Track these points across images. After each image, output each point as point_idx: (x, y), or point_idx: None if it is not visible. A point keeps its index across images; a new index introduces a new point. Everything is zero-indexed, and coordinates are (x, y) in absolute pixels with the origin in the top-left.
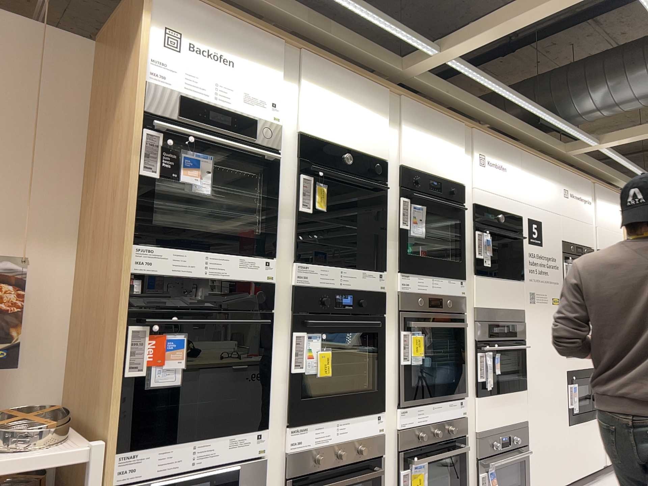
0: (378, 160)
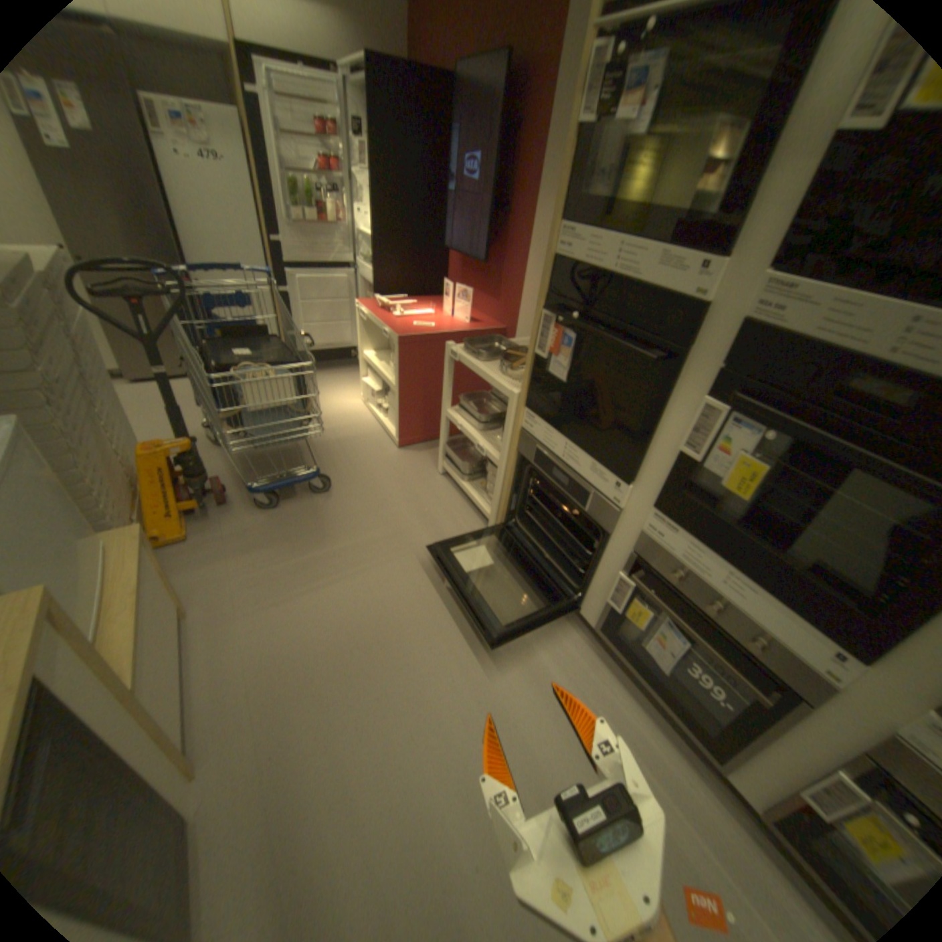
0: None
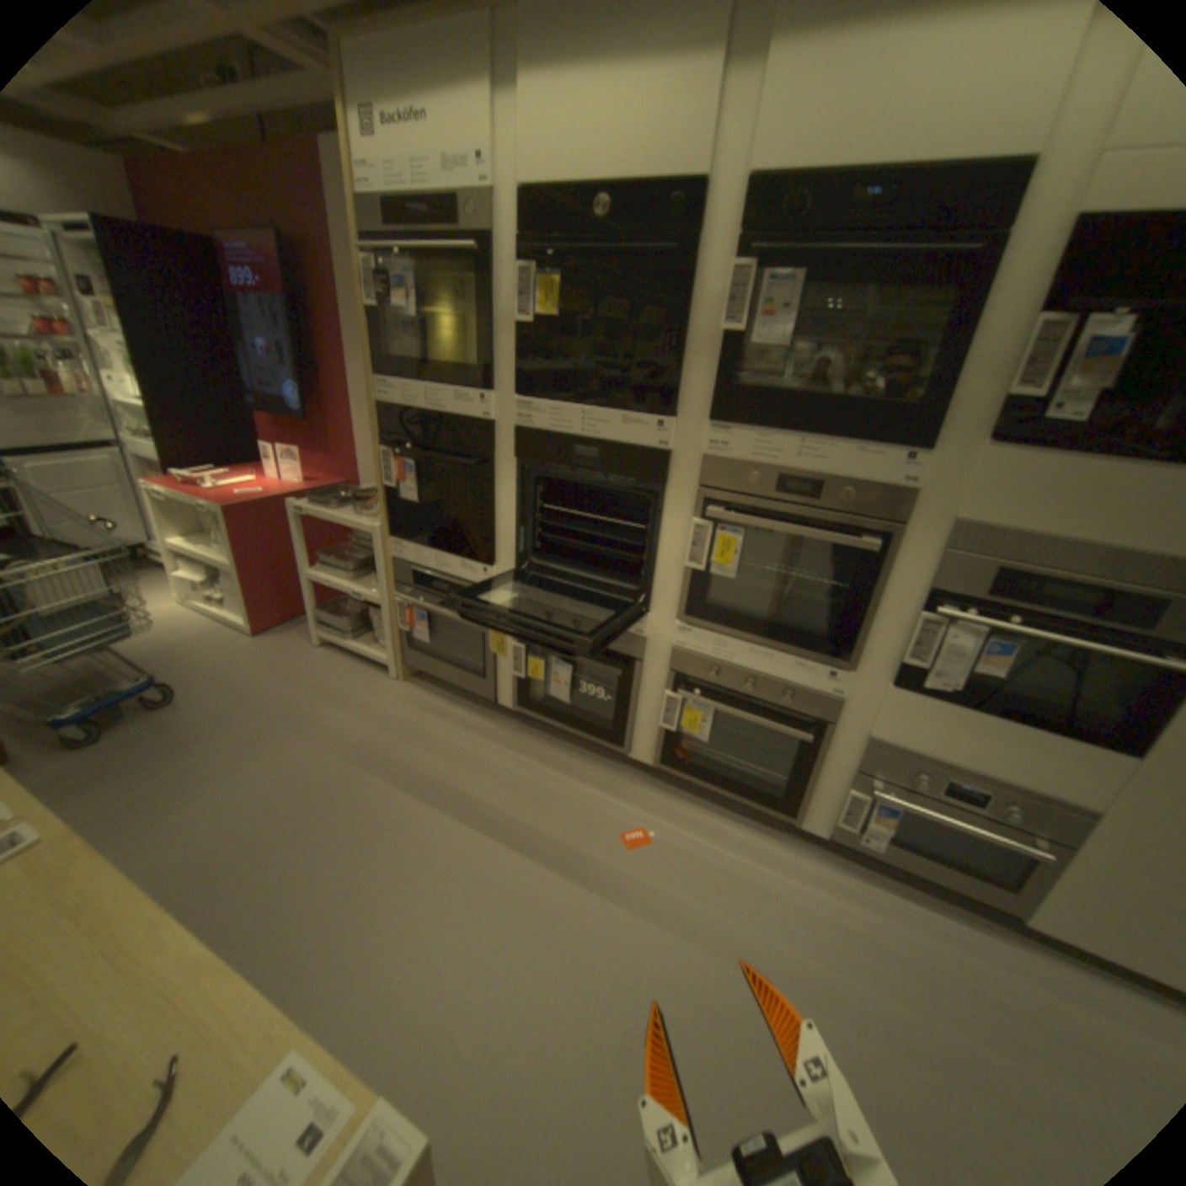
0: (685, 174)
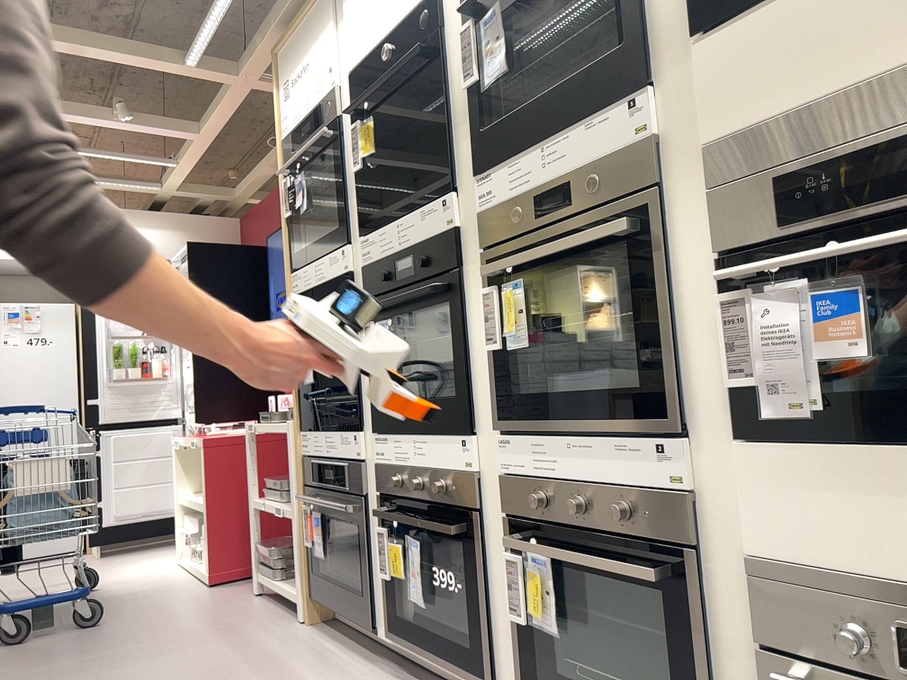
0: None
